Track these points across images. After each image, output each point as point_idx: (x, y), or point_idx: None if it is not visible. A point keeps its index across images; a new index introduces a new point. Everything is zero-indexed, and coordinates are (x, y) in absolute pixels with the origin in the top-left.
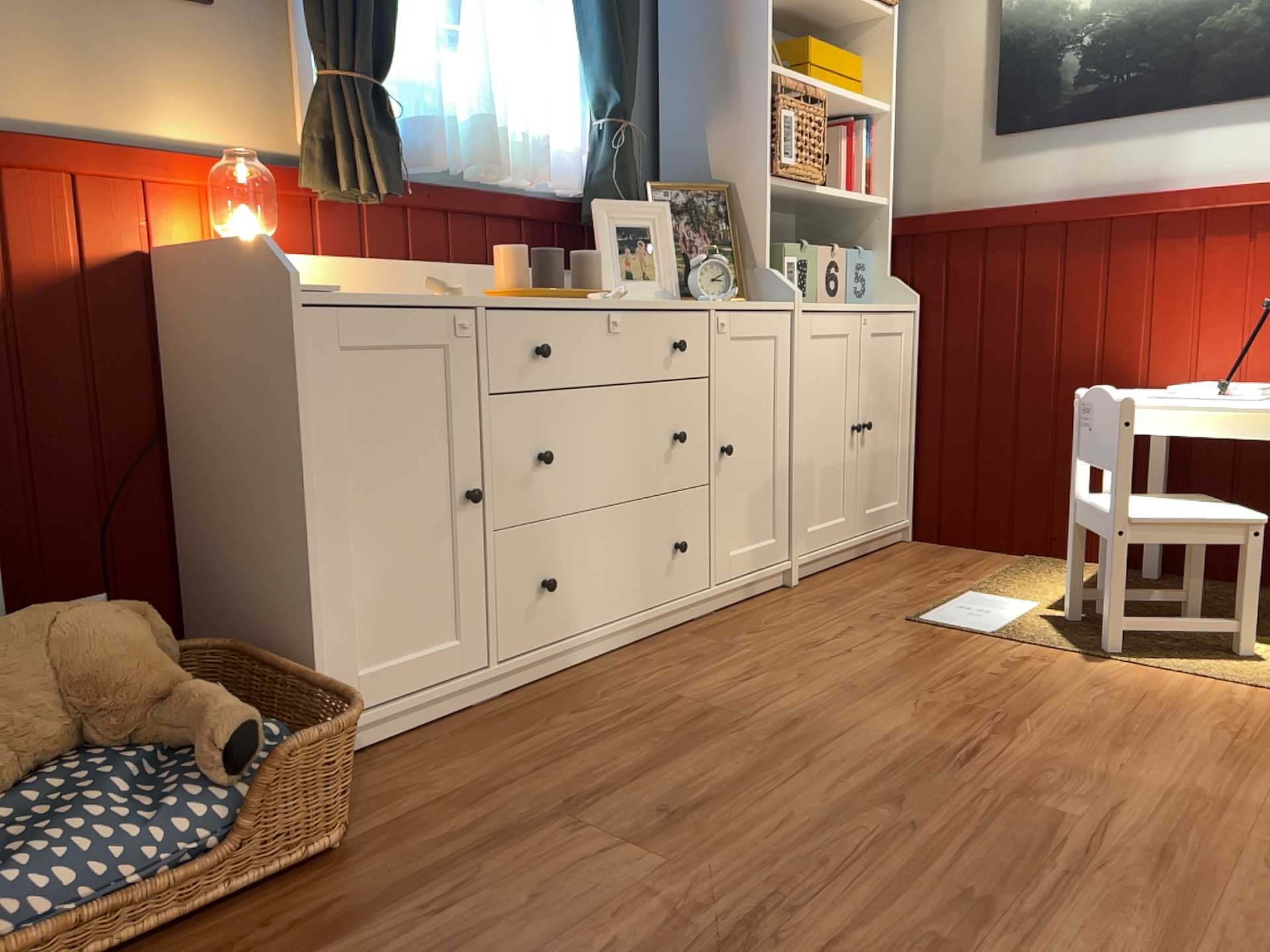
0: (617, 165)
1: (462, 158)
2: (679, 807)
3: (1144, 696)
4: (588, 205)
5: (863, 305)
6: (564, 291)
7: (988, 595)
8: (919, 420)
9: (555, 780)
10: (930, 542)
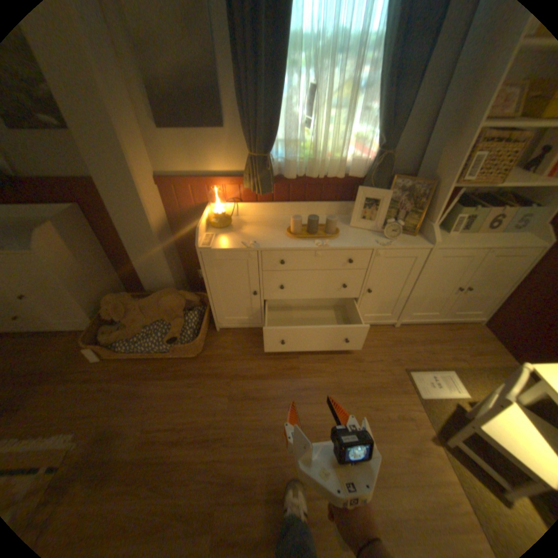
0: (376, 171)
1: (307, 170)
2: (250, 395)
3: (421, 473)
4: (365, 182)
5: (499, 243)
6: (308, 237)
7: (458, 379)
8: (517, 291)
9: (243, 366)
10: (490, 332)
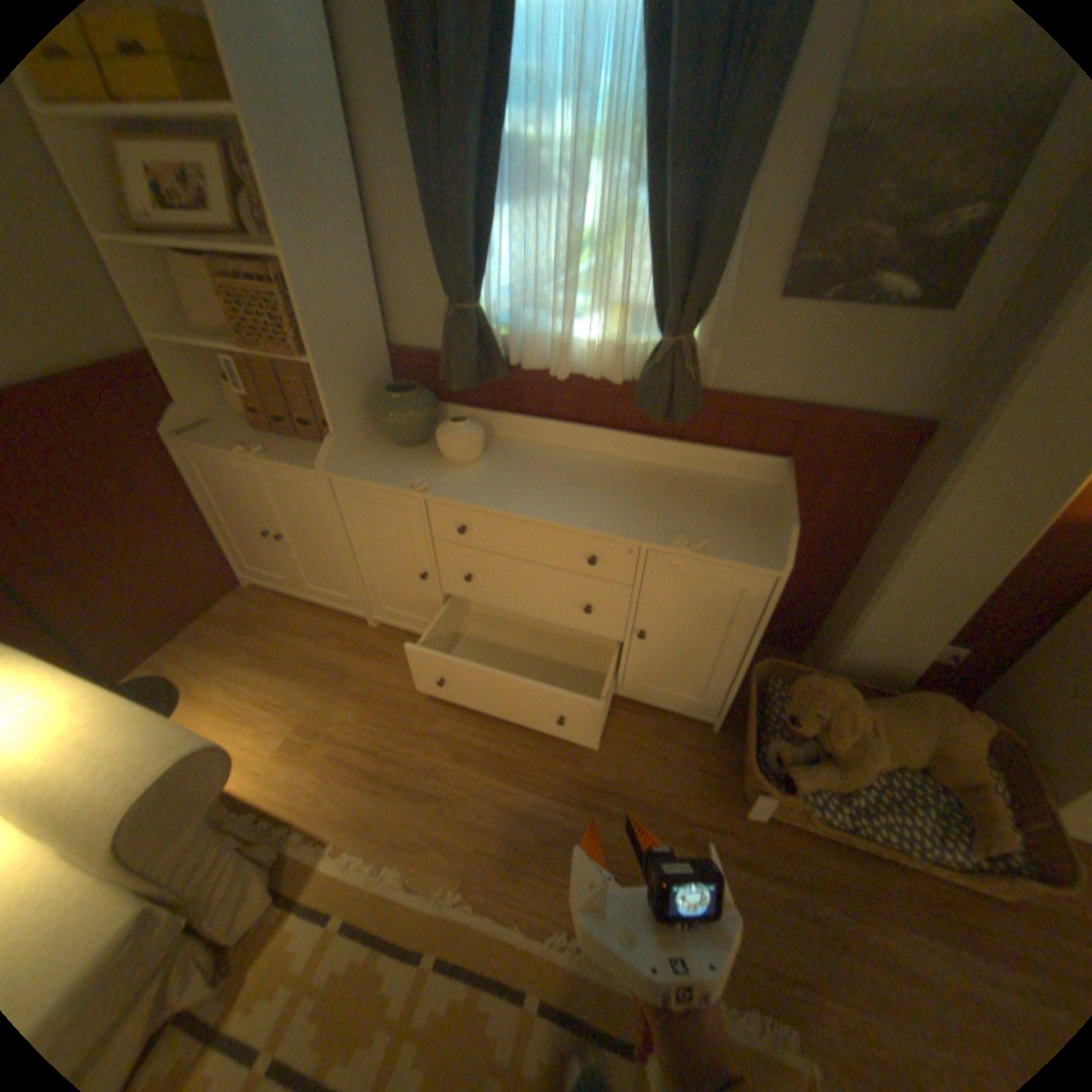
0: None
1: None
2: None
3: None
4: None
5: None
6: None
7: None
8: None
9: None
10: None
